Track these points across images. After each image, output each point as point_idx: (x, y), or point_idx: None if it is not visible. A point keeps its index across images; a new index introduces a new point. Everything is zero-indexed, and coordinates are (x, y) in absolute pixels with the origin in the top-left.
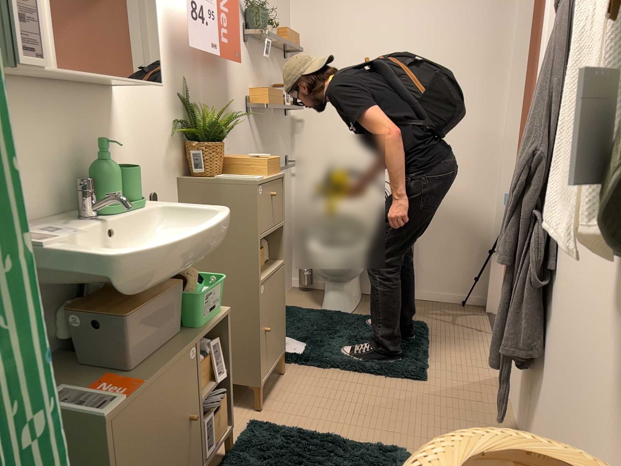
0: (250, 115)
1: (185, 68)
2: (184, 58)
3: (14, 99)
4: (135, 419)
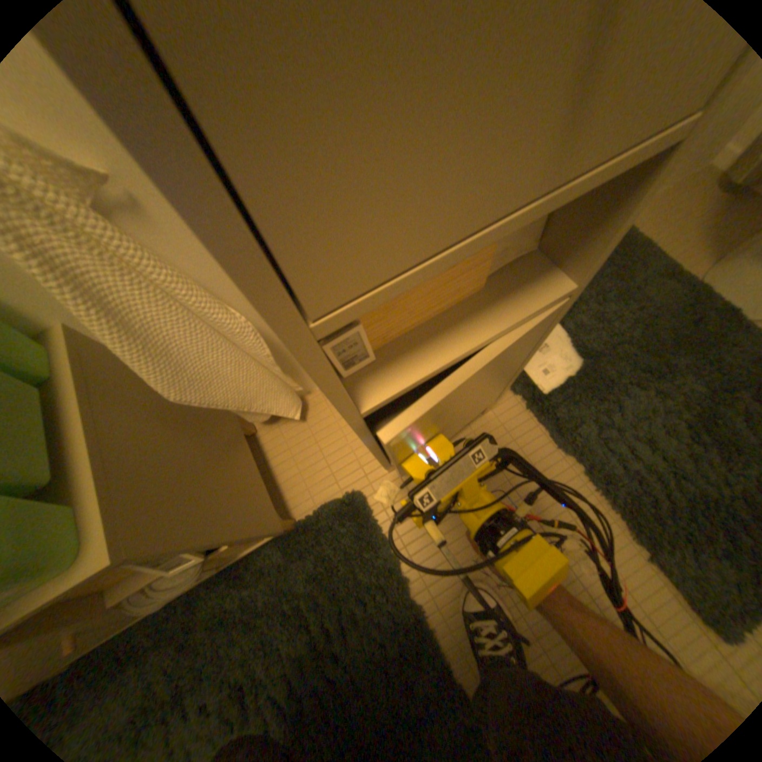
0: None
1: None
2: None
3: None
4: None
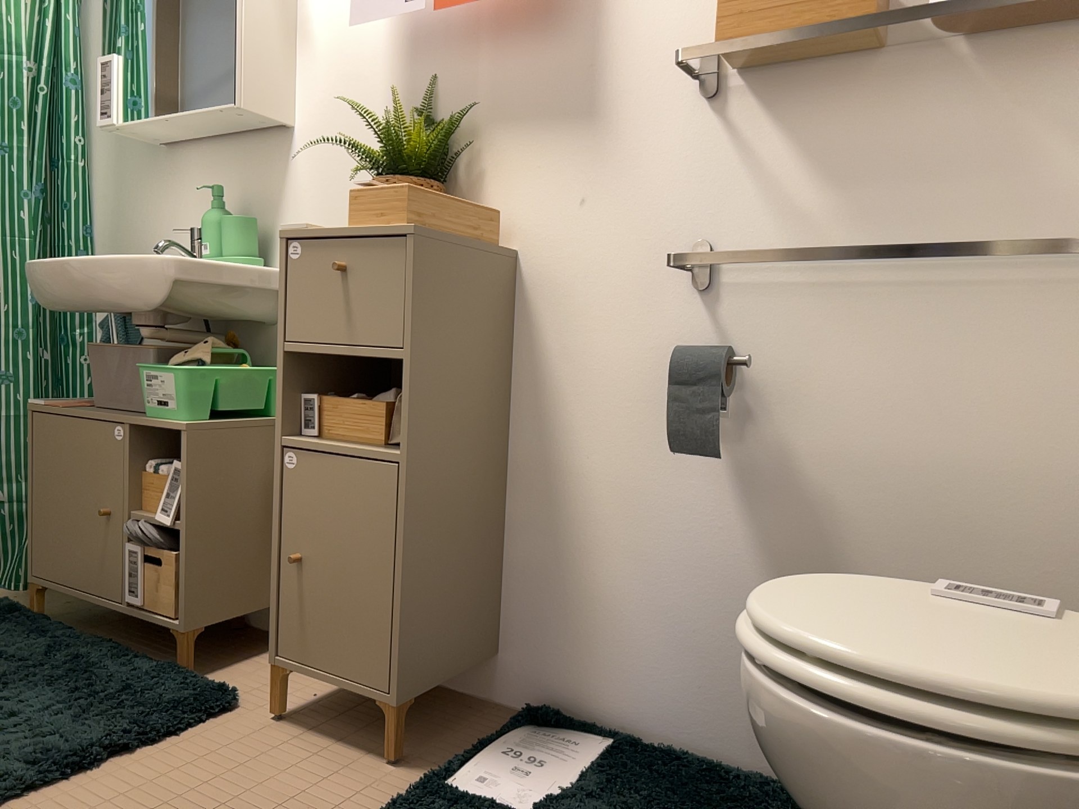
0: (712, 101)
1: (437, 62)
2: (438, 44)
3: (204, 163)
4: (59, 431)
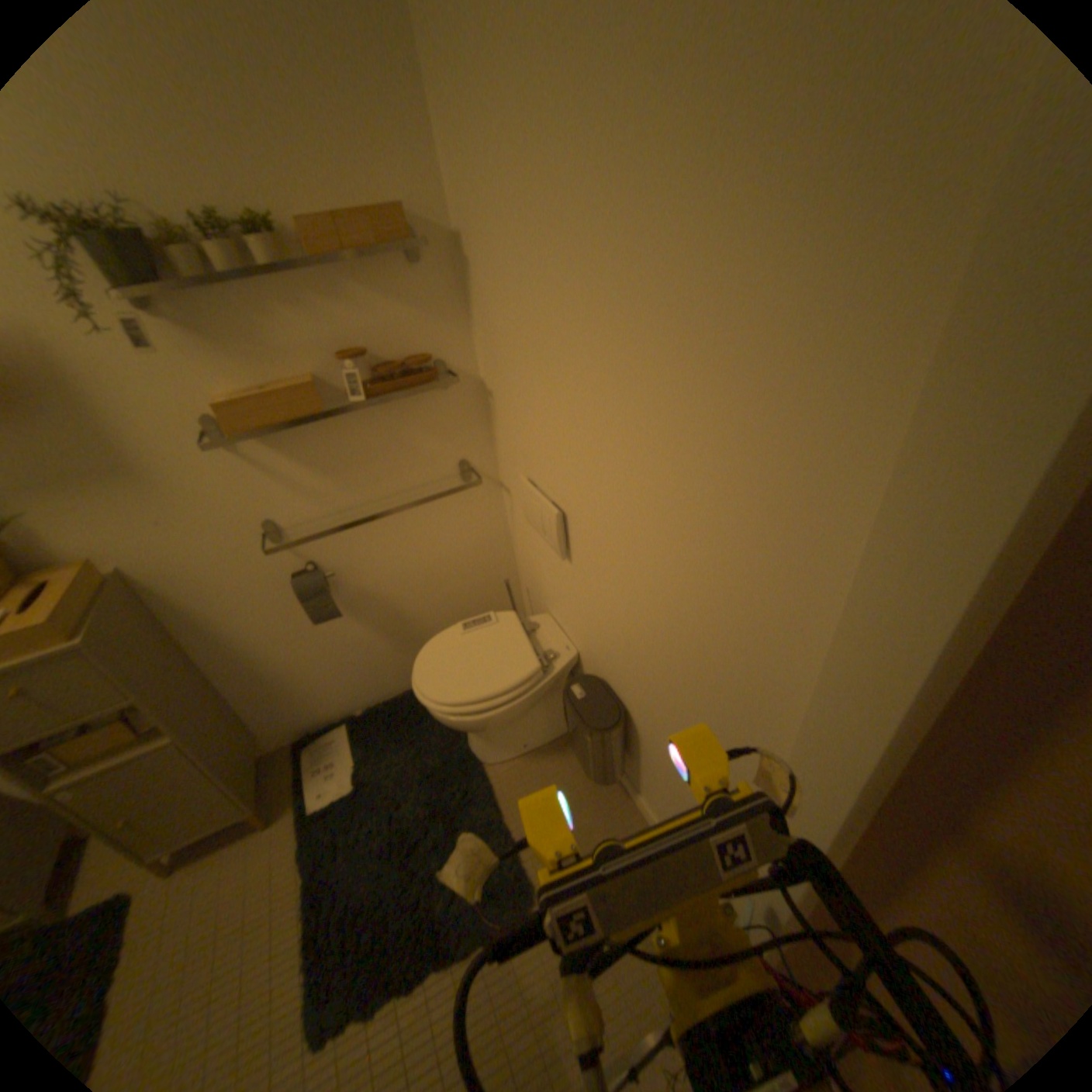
0: (227, 445)
1: None
2: None
3: None
4: None
